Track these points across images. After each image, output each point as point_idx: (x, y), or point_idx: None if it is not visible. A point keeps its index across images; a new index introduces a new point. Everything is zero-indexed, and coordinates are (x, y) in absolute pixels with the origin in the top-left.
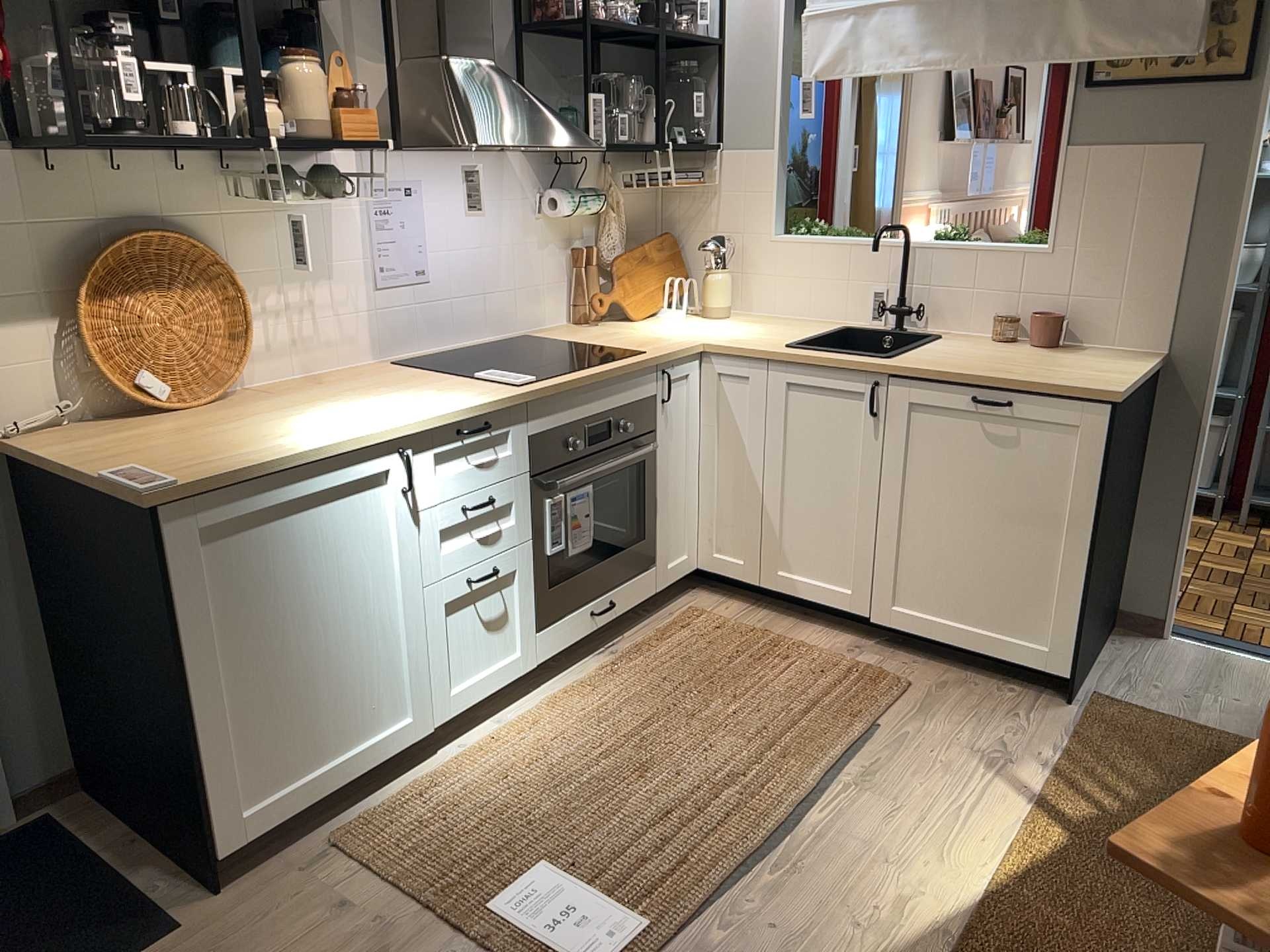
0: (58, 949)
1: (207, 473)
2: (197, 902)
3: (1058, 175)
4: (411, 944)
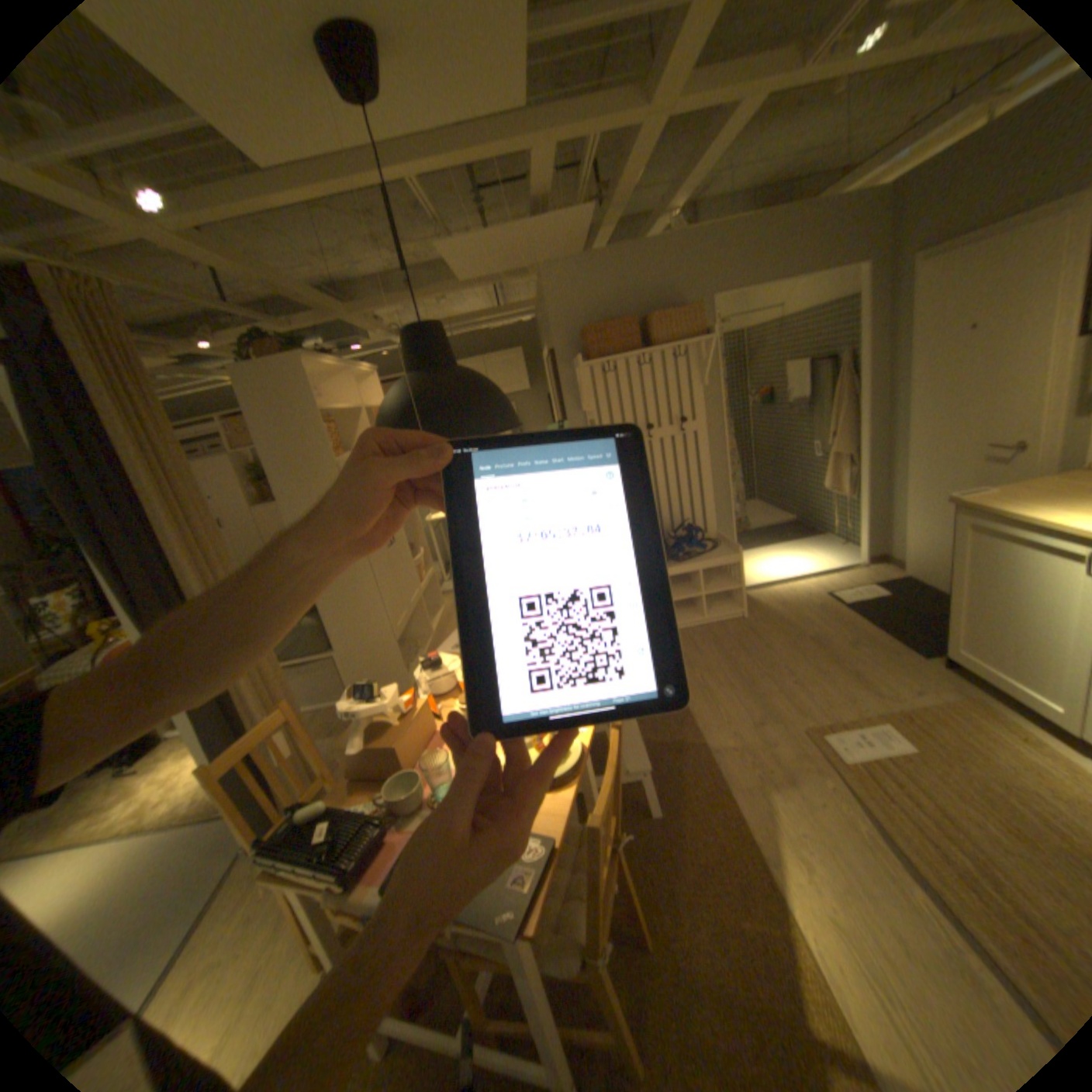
0: (927, 637)
1: (983, 502)
2: (944, 664)
3: None
4: (884, 704)
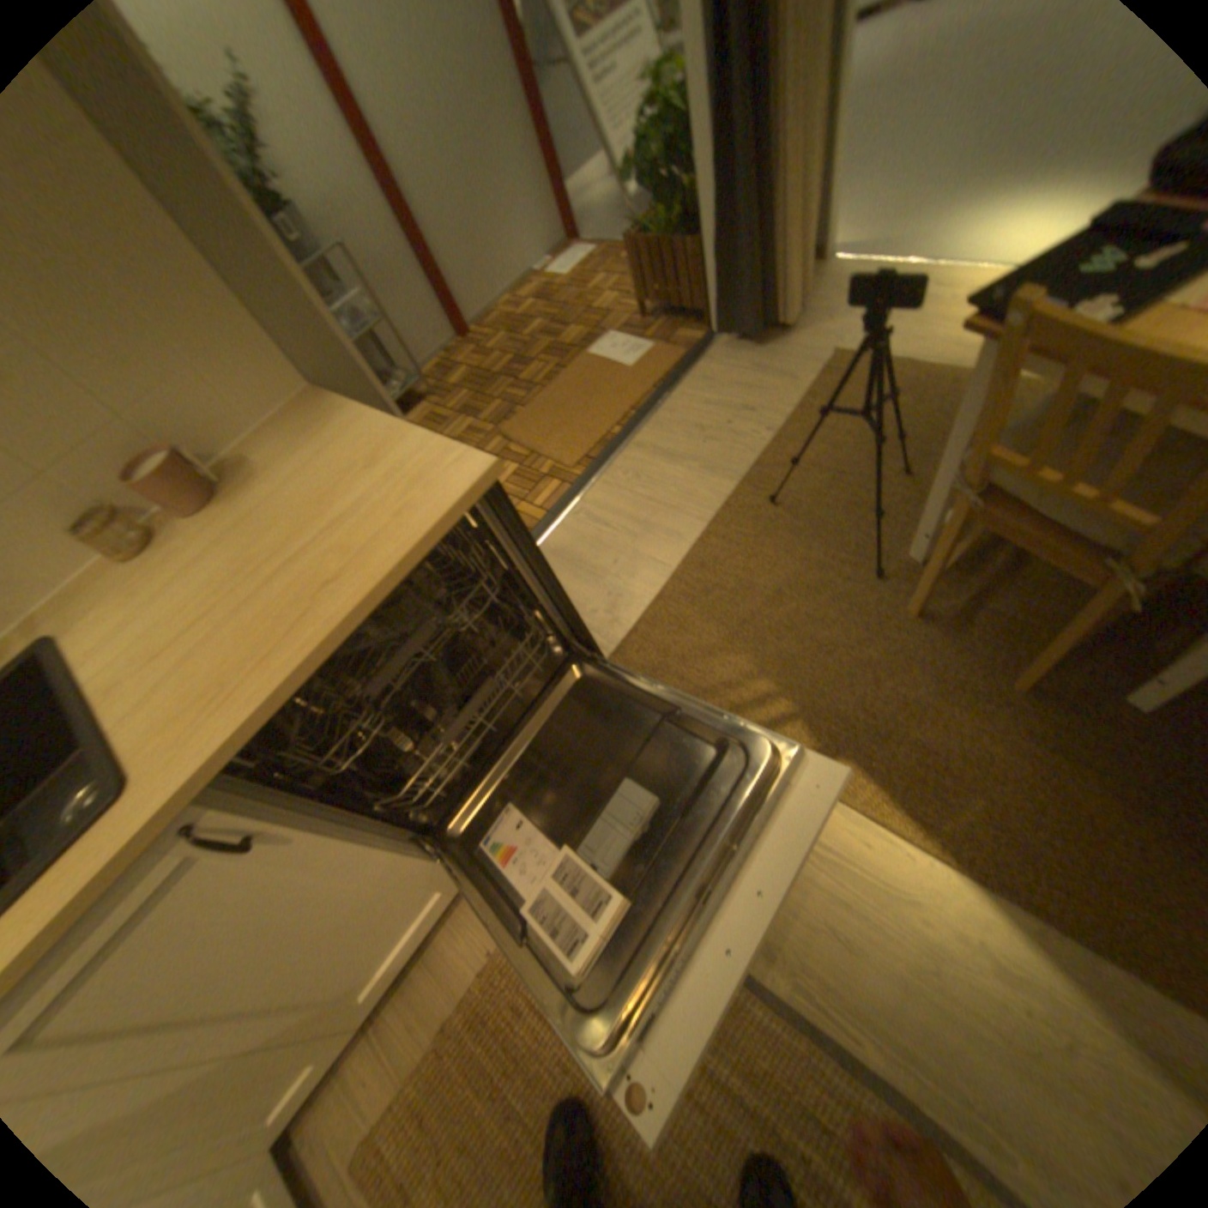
0: None
1: None
2: None
3: None
4: None
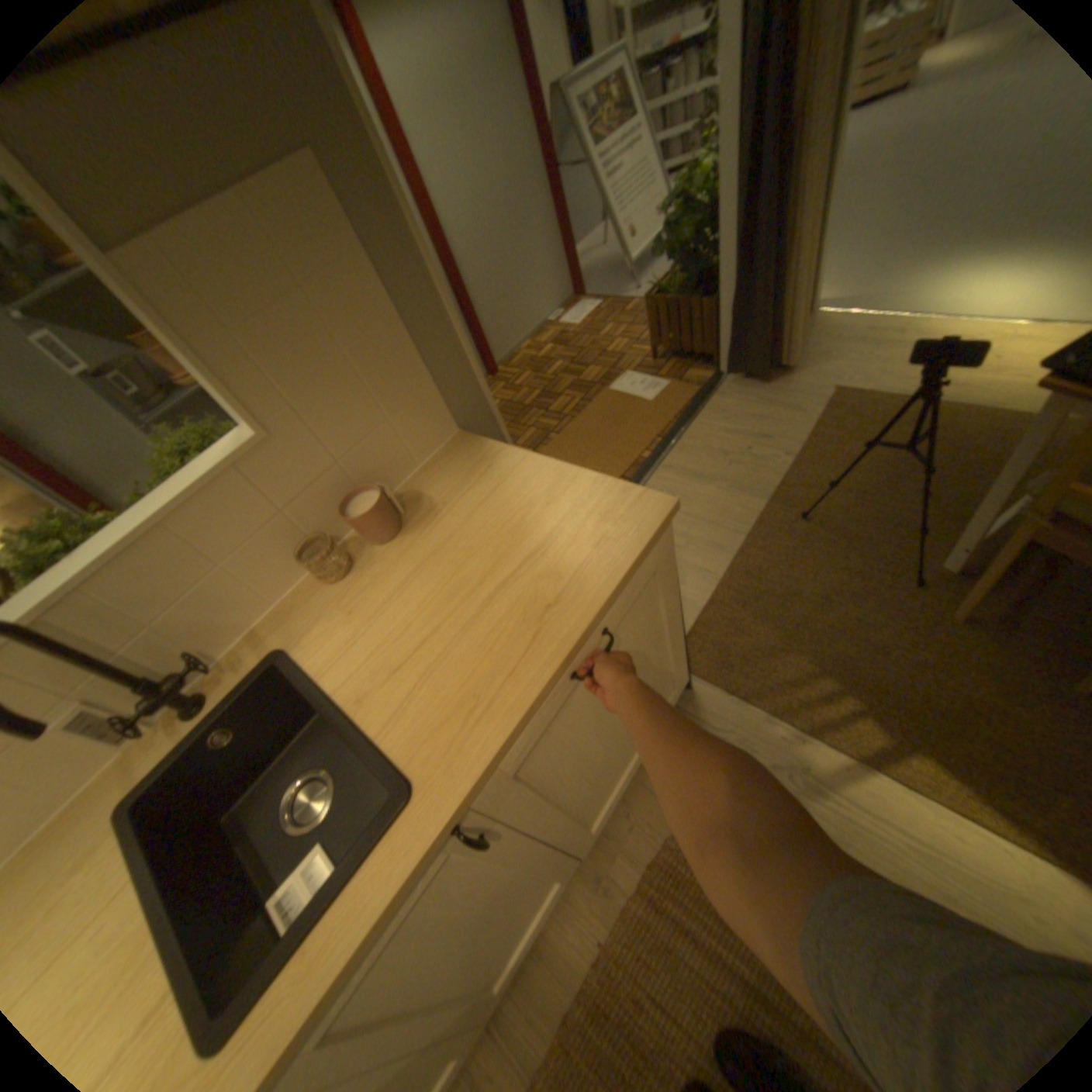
0: None
1: None
2: None
3: (154, 323)
4: None
